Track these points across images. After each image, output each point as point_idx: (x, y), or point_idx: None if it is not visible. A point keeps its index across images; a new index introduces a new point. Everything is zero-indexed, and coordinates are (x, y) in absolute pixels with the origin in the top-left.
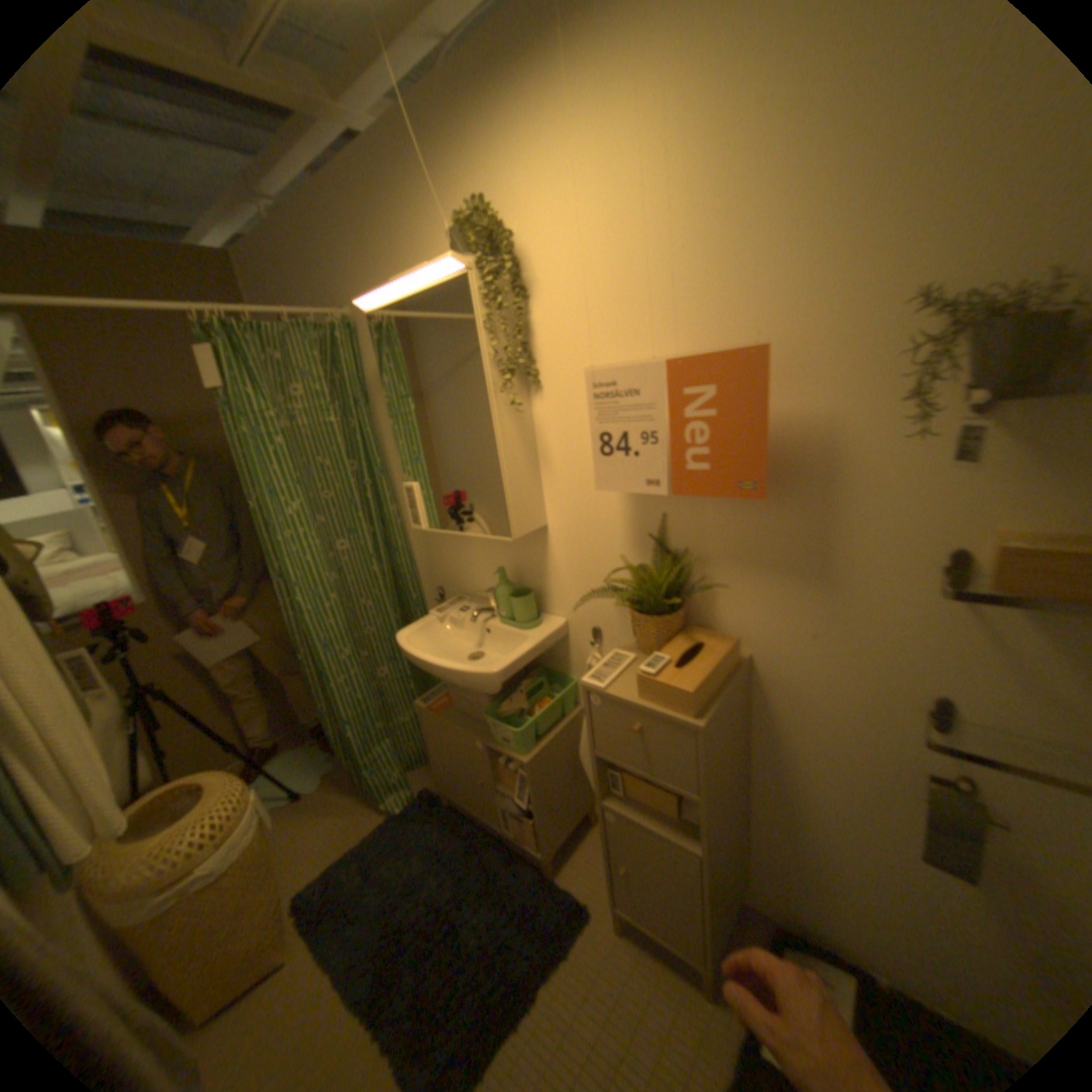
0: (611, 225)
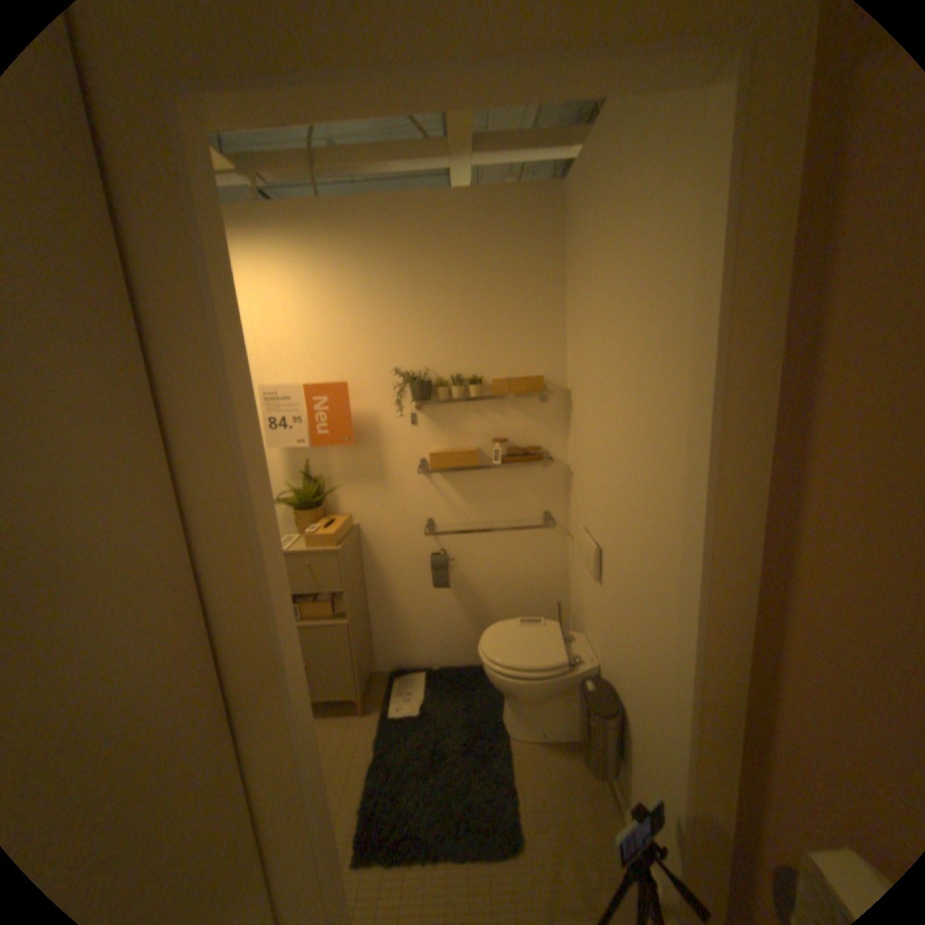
0: (268, 321)
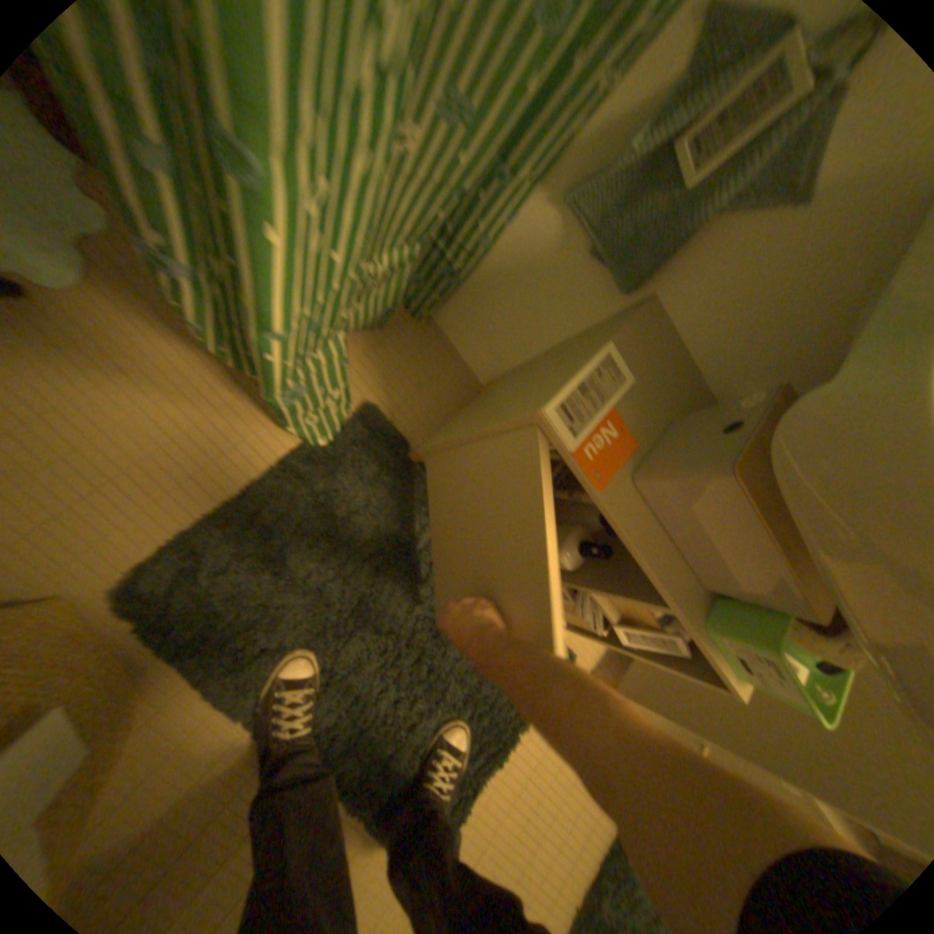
0: None
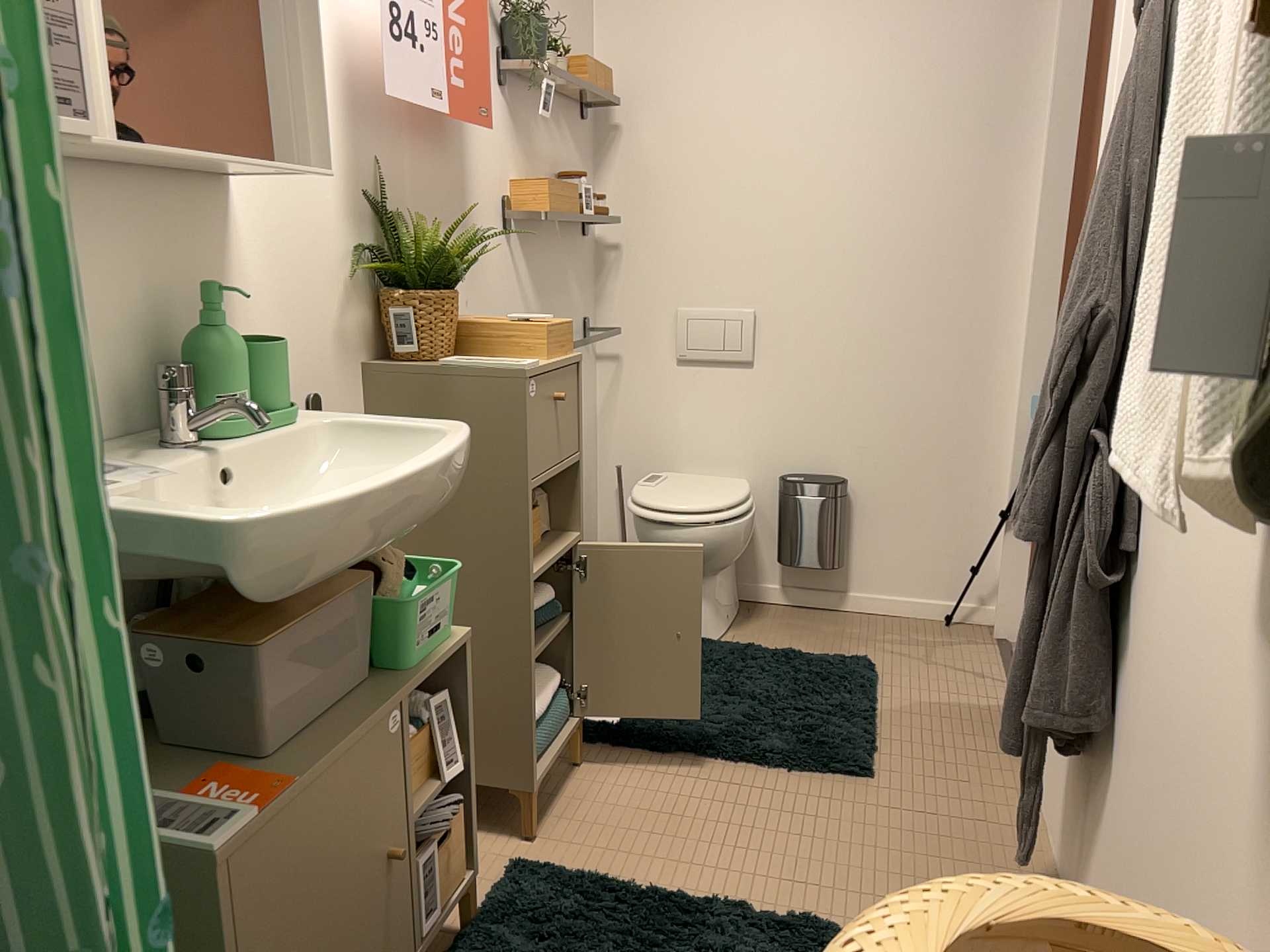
0: None
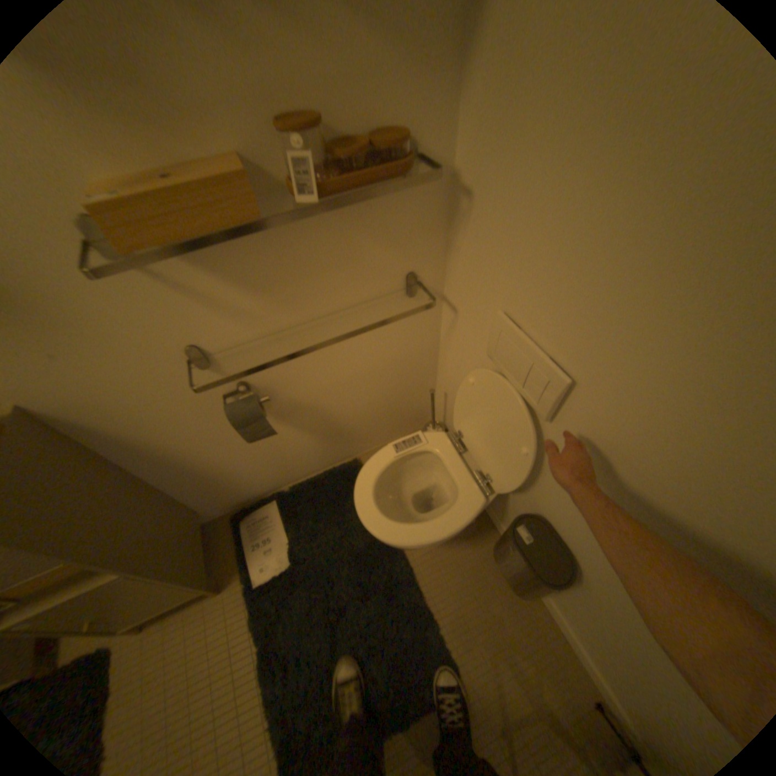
0: None
